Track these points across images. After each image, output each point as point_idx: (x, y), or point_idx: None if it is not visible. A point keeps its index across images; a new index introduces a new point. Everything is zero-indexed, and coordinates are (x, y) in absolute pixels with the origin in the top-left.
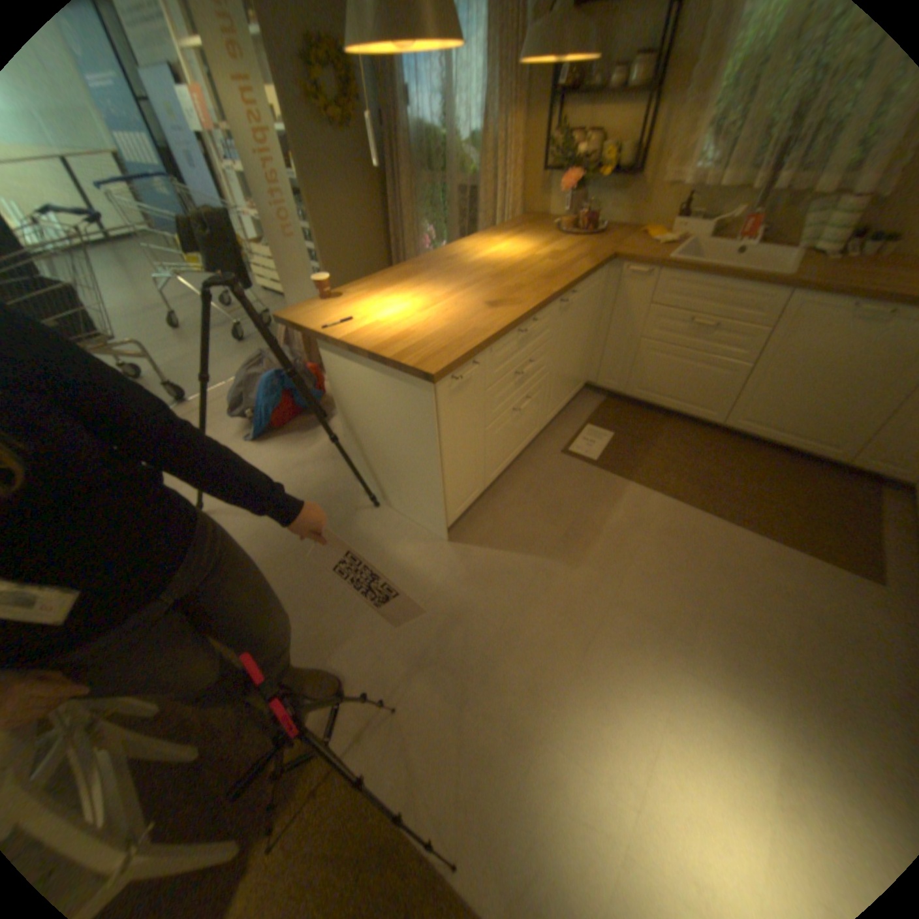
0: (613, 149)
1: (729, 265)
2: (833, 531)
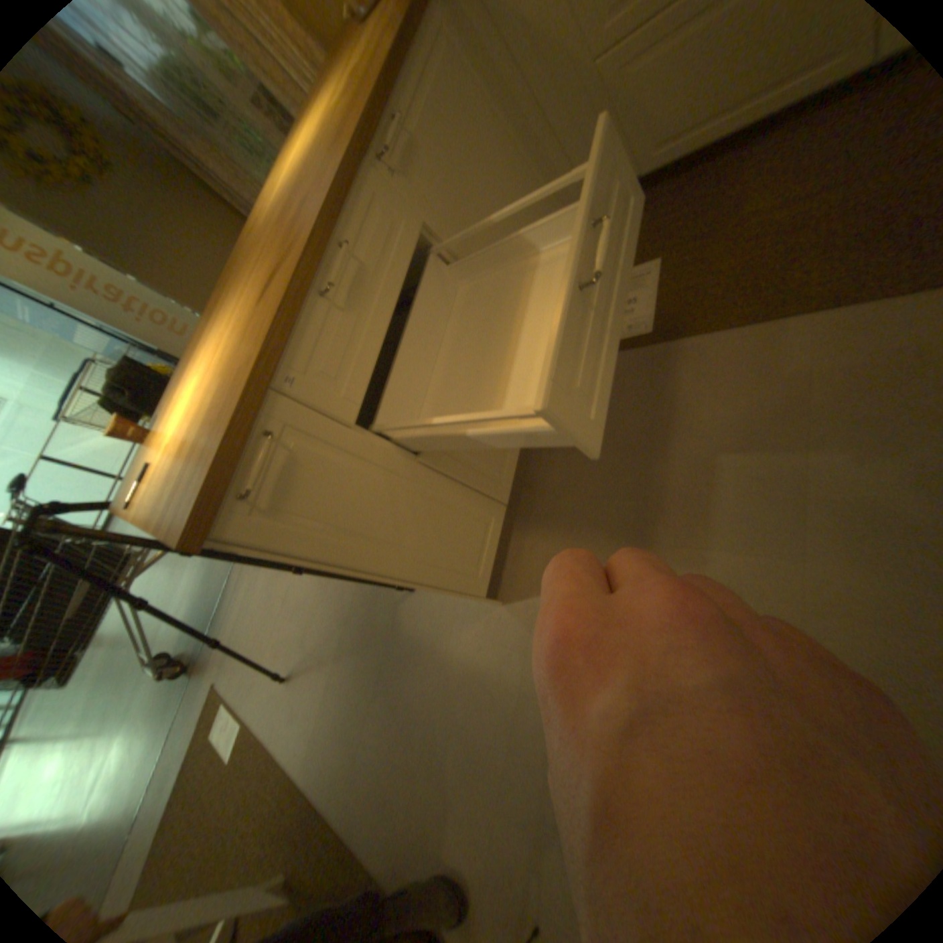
0: None
1: None
2: None
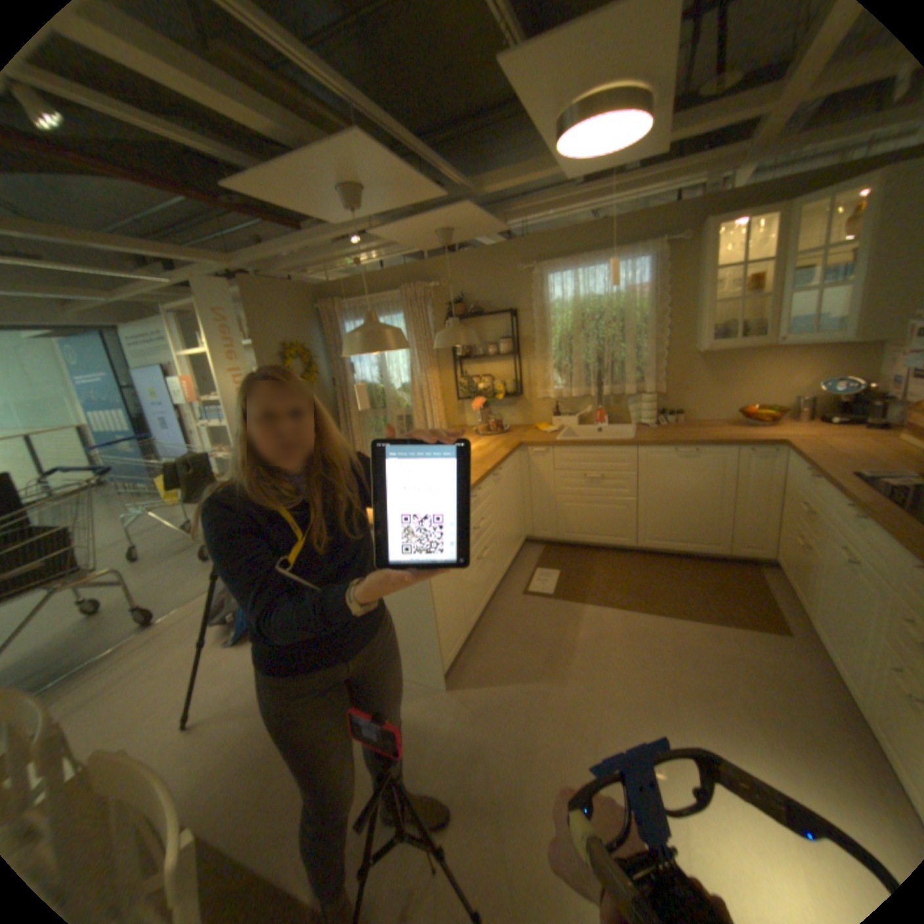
0: (499, 385)
1: (593, 439)
2: (742, 607)
